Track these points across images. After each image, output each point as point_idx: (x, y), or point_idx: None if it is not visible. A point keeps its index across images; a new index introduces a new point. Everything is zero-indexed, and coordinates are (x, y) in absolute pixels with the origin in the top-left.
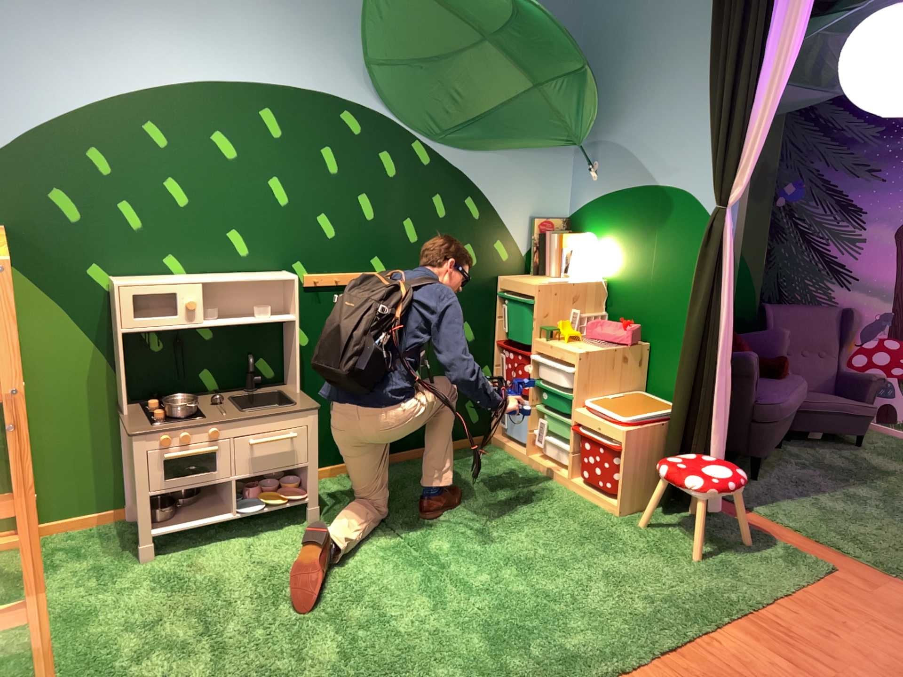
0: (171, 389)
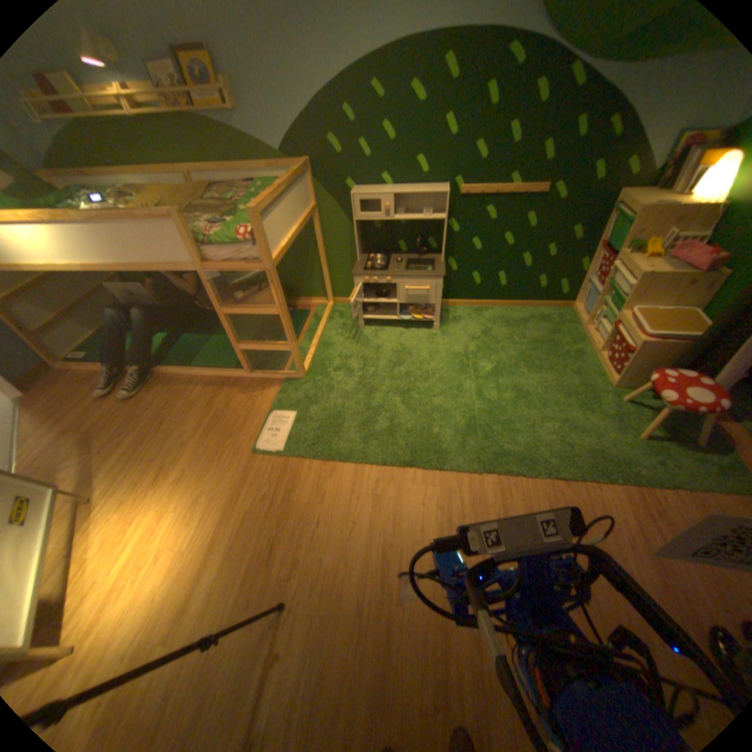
0: (381, 249)
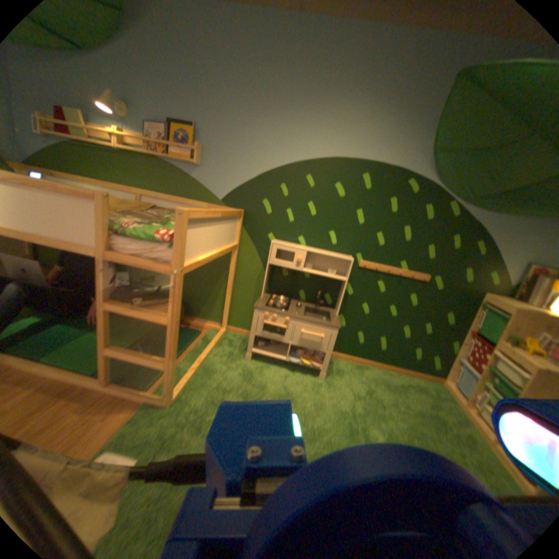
0: (282, 291)
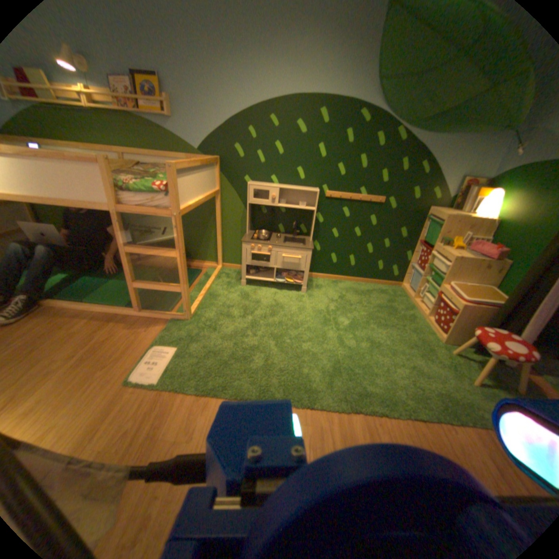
0: (264, 228)
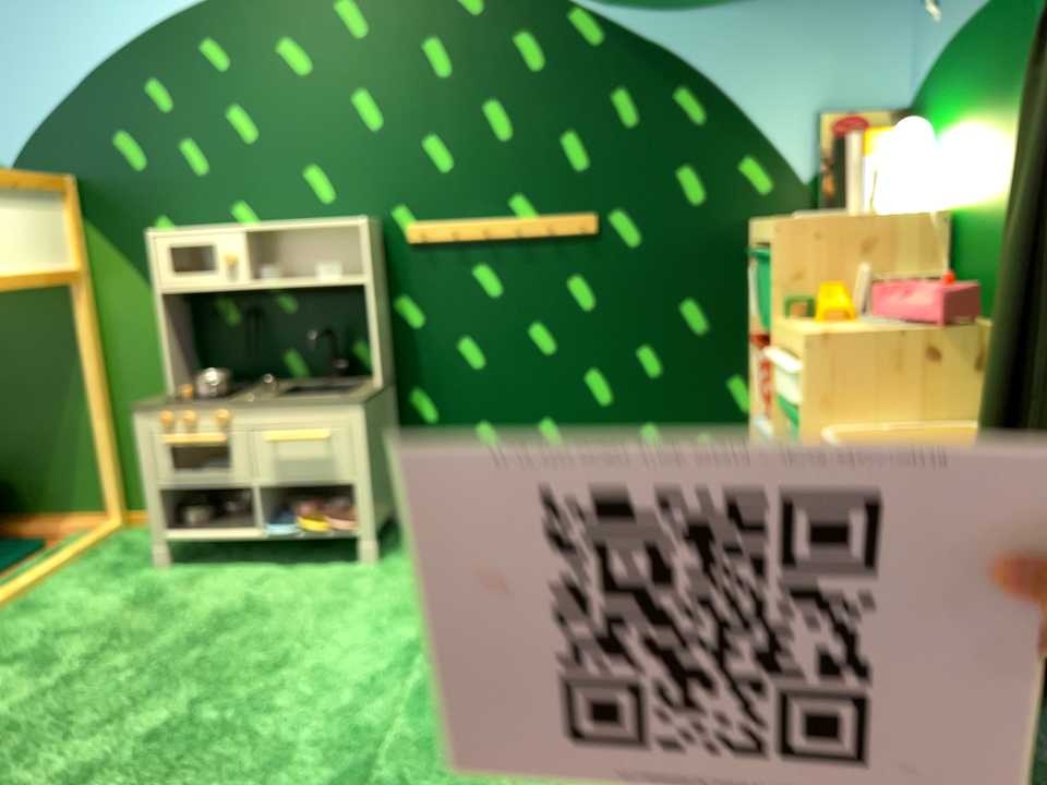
0: (245, 373)
